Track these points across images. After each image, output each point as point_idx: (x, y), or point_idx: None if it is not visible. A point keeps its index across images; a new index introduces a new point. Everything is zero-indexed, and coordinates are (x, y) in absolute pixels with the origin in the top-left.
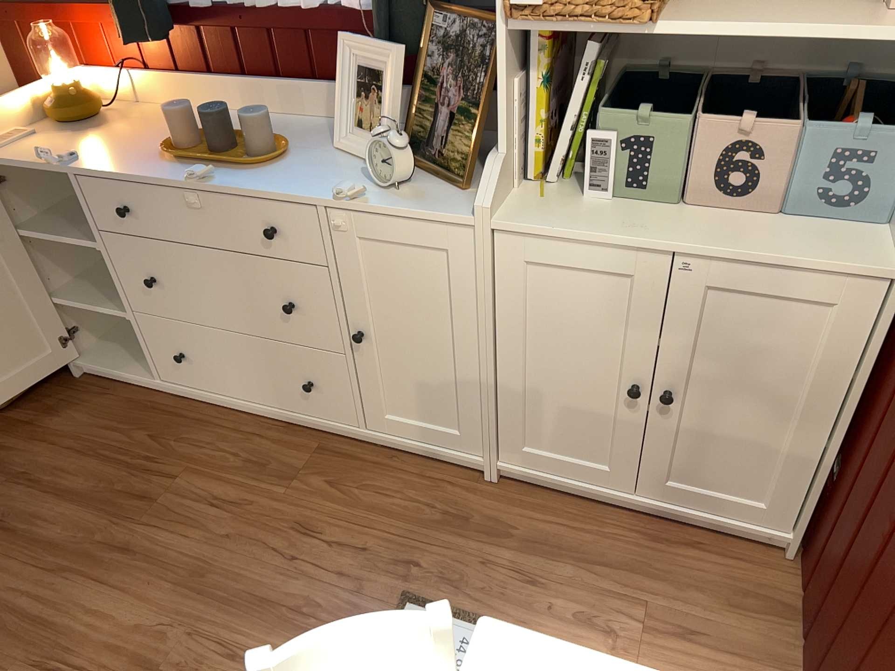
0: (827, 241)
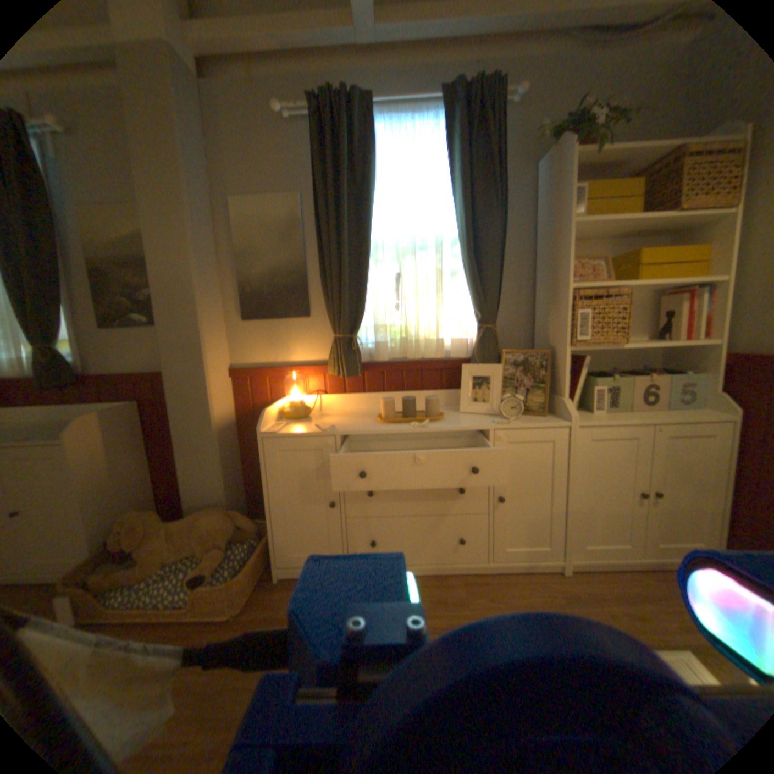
0: (699, 414)
